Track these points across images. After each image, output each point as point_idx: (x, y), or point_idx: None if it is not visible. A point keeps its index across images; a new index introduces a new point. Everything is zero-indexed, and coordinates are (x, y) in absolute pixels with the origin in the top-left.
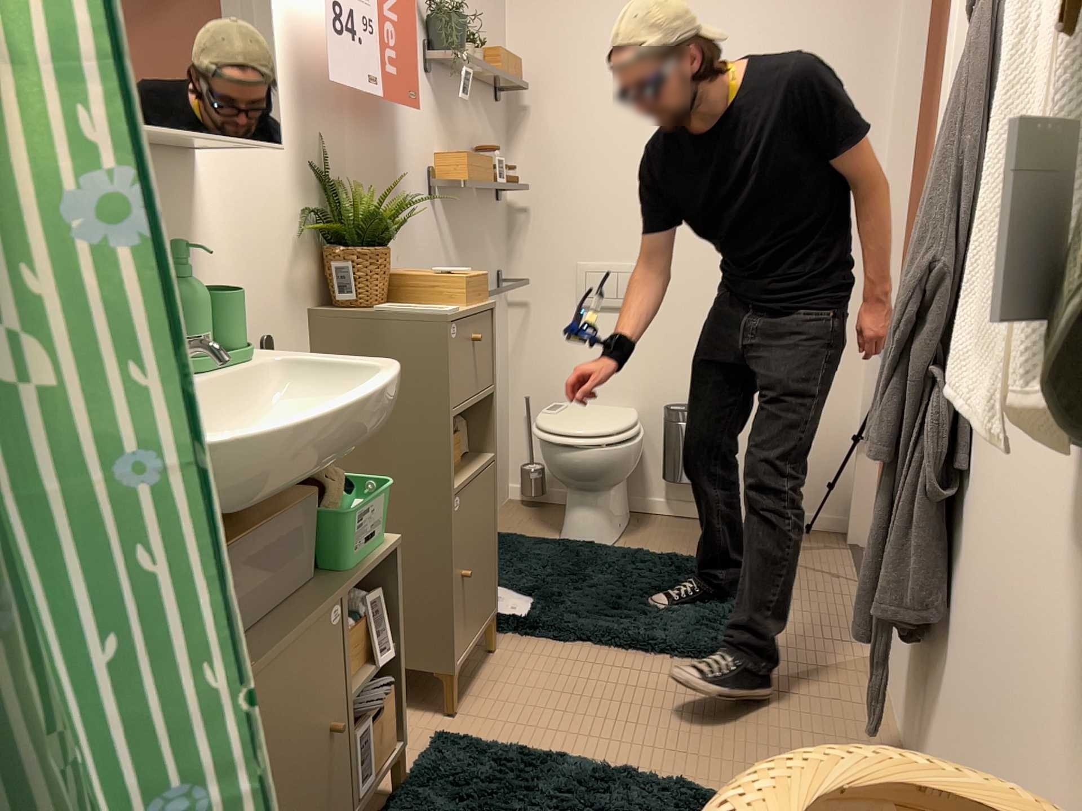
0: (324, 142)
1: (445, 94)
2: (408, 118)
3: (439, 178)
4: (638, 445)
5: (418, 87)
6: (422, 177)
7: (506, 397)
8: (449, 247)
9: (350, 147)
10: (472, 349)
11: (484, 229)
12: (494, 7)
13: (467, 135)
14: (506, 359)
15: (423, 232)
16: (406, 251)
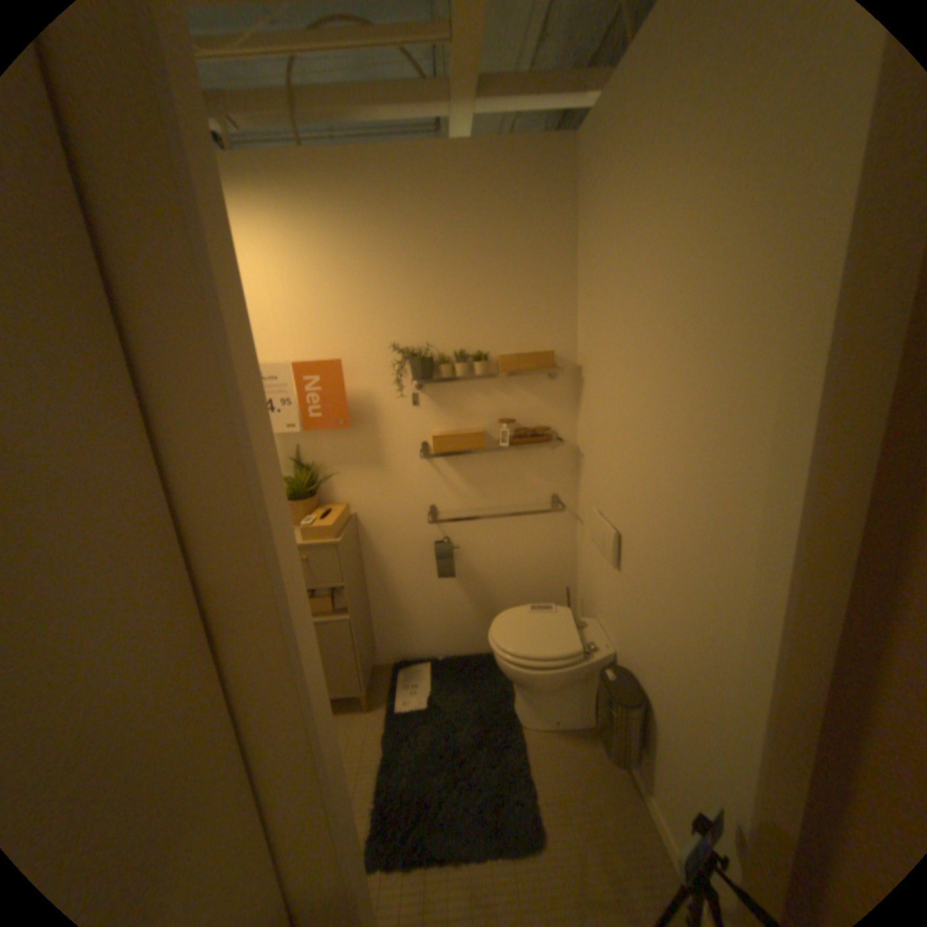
0: (300, 448)
1: (447, 394)
2: (392, 420)
3: (435, 447)
4: (534, 677)
5: (347, 416)
6: (411, 449)
7: (569, 580)
8: (455, 485)
9: (325, 446)
10: (304, 565)
11: (521, 469)
12: (548, 308)
13: (489, 412)
14: (569, 555)
15: (415, 479)
16: (392, 490)
